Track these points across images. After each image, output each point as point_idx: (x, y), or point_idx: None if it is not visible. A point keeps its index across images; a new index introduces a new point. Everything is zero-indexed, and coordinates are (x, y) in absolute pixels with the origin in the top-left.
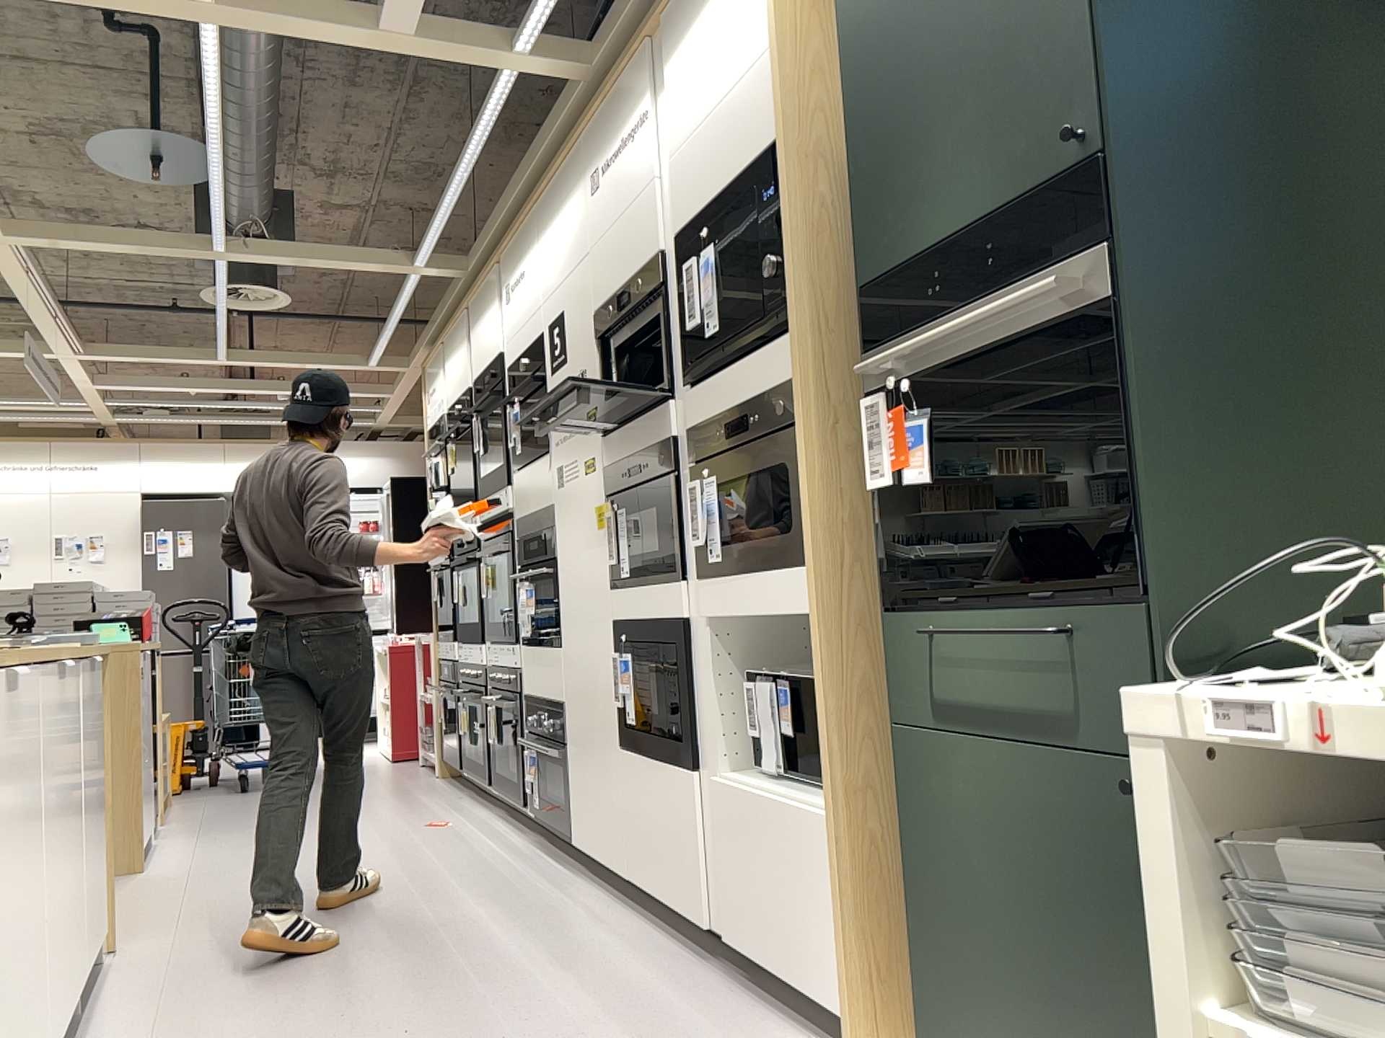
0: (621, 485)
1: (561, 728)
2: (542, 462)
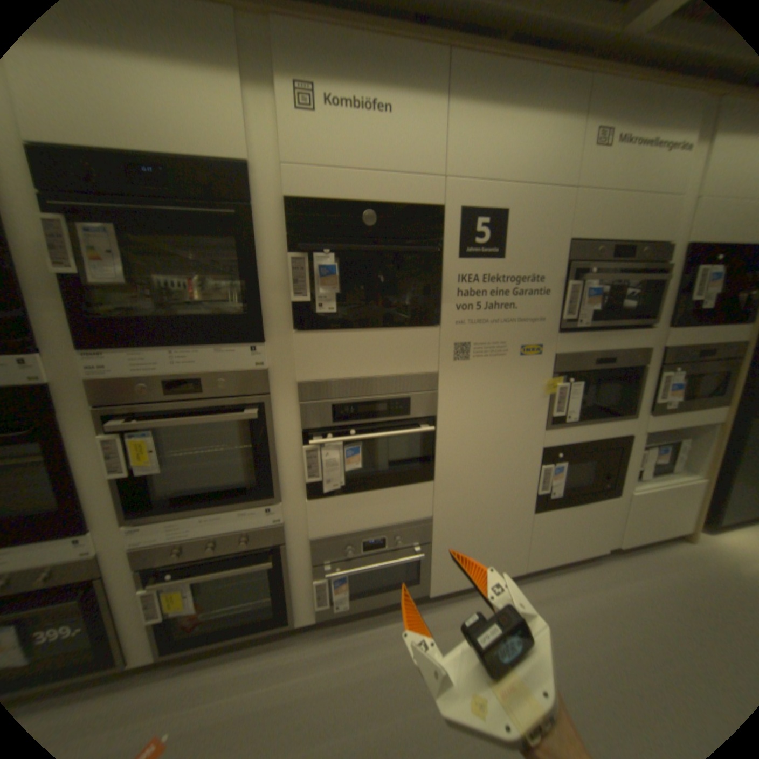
0: (578, 368)
1: (424, 535)
2: (413, 334)
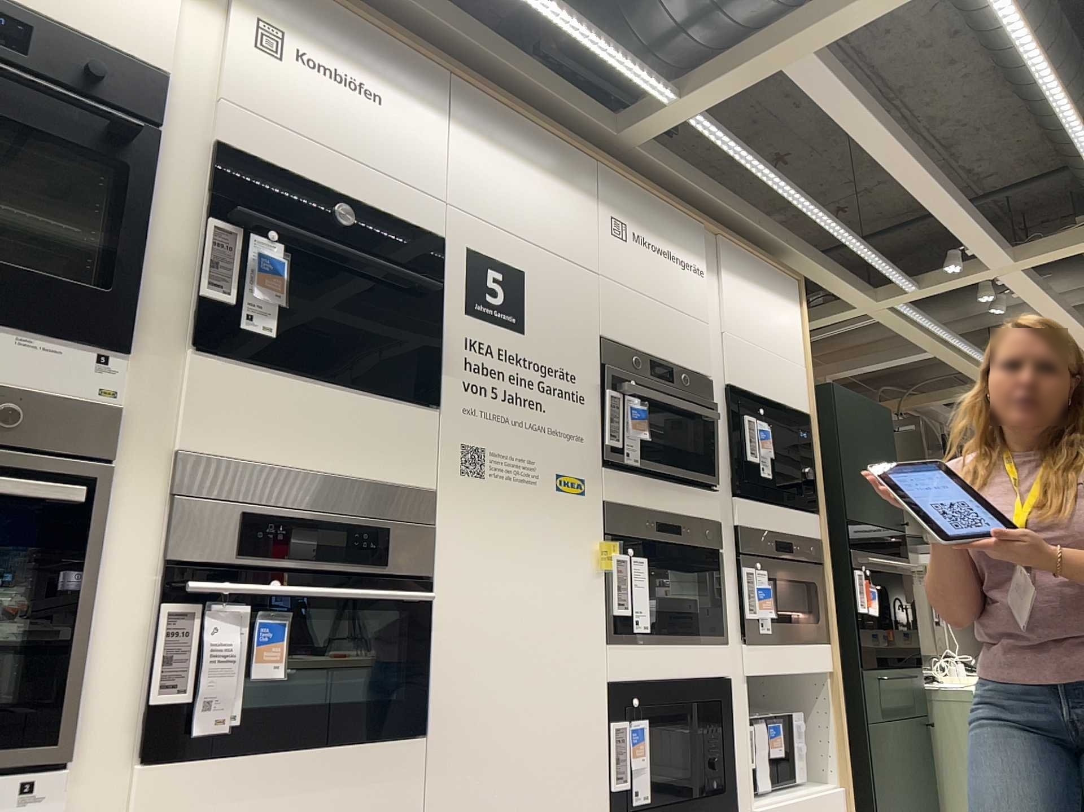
0: (638, 532)
1: None
2: (400, 411)
